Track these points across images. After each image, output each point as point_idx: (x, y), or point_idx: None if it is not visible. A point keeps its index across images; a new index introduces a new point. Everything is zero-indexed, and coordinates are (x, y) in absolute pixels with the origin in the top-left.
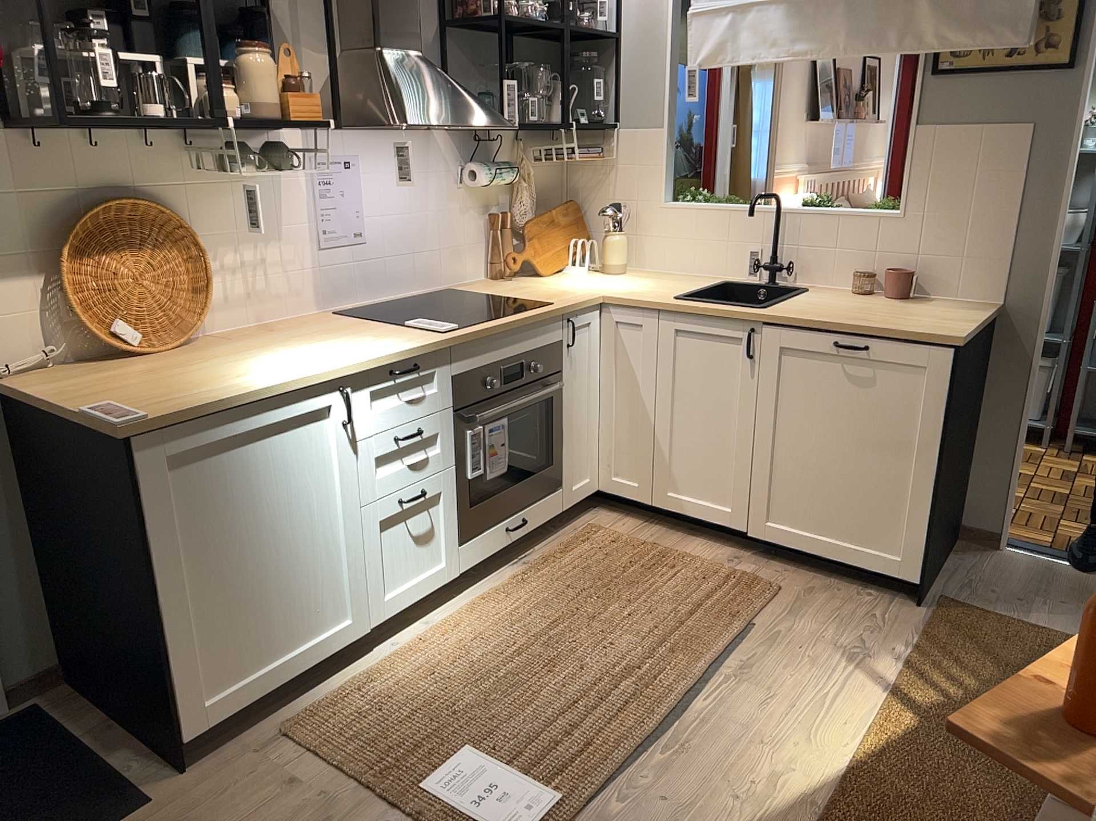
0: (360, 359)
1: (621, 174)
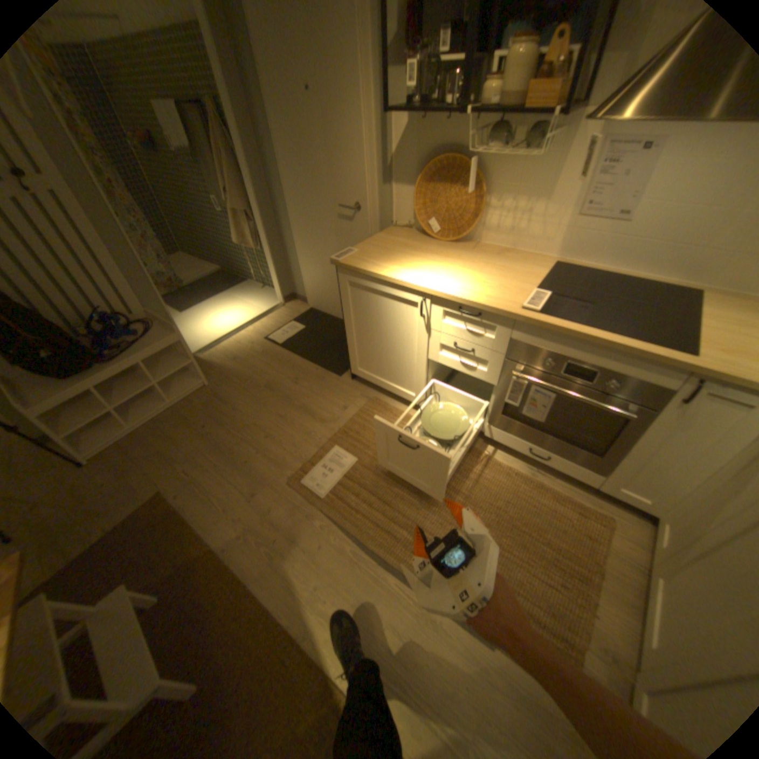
0: (442, 289)
1: None
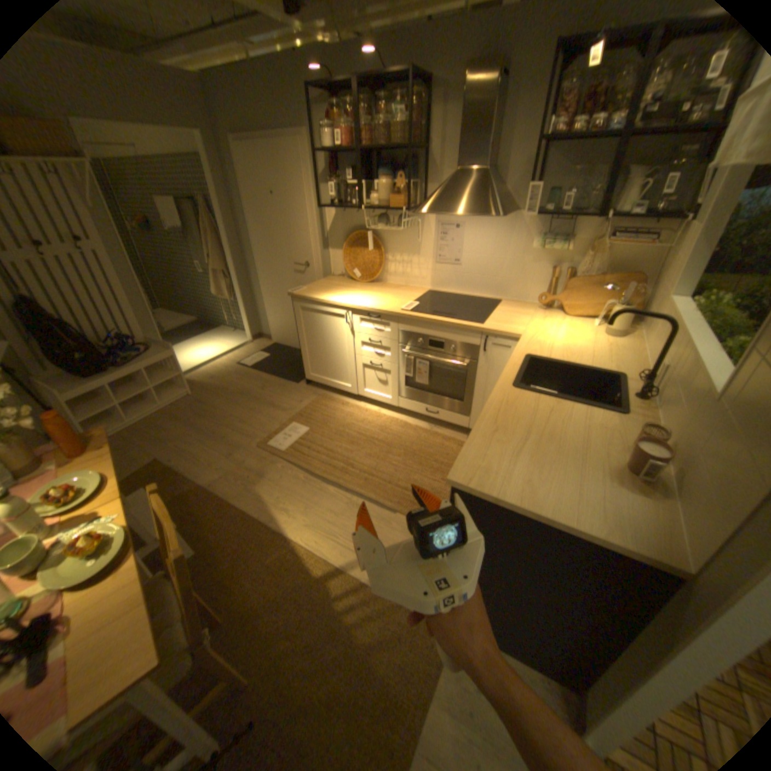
0: (357, 304)
1: (676, 261)
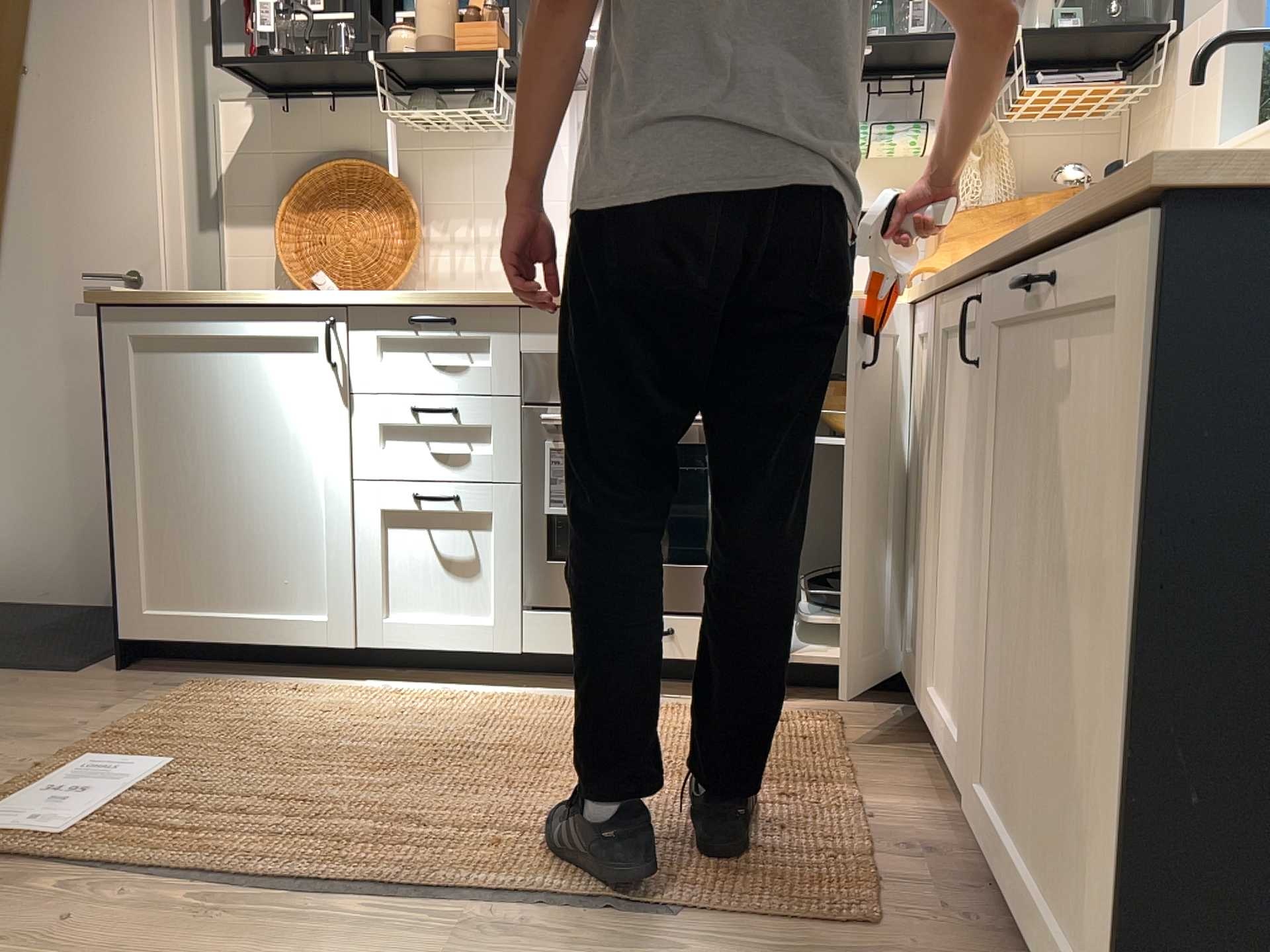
0: (370, 293)
1: (1174, 119)
